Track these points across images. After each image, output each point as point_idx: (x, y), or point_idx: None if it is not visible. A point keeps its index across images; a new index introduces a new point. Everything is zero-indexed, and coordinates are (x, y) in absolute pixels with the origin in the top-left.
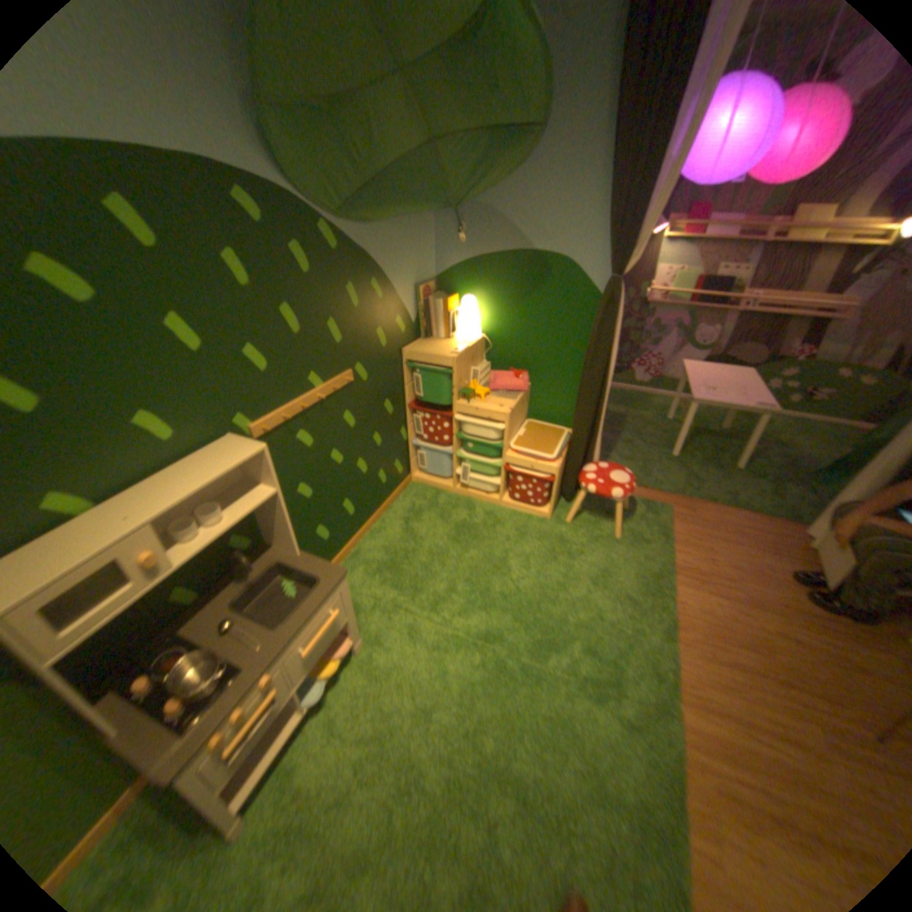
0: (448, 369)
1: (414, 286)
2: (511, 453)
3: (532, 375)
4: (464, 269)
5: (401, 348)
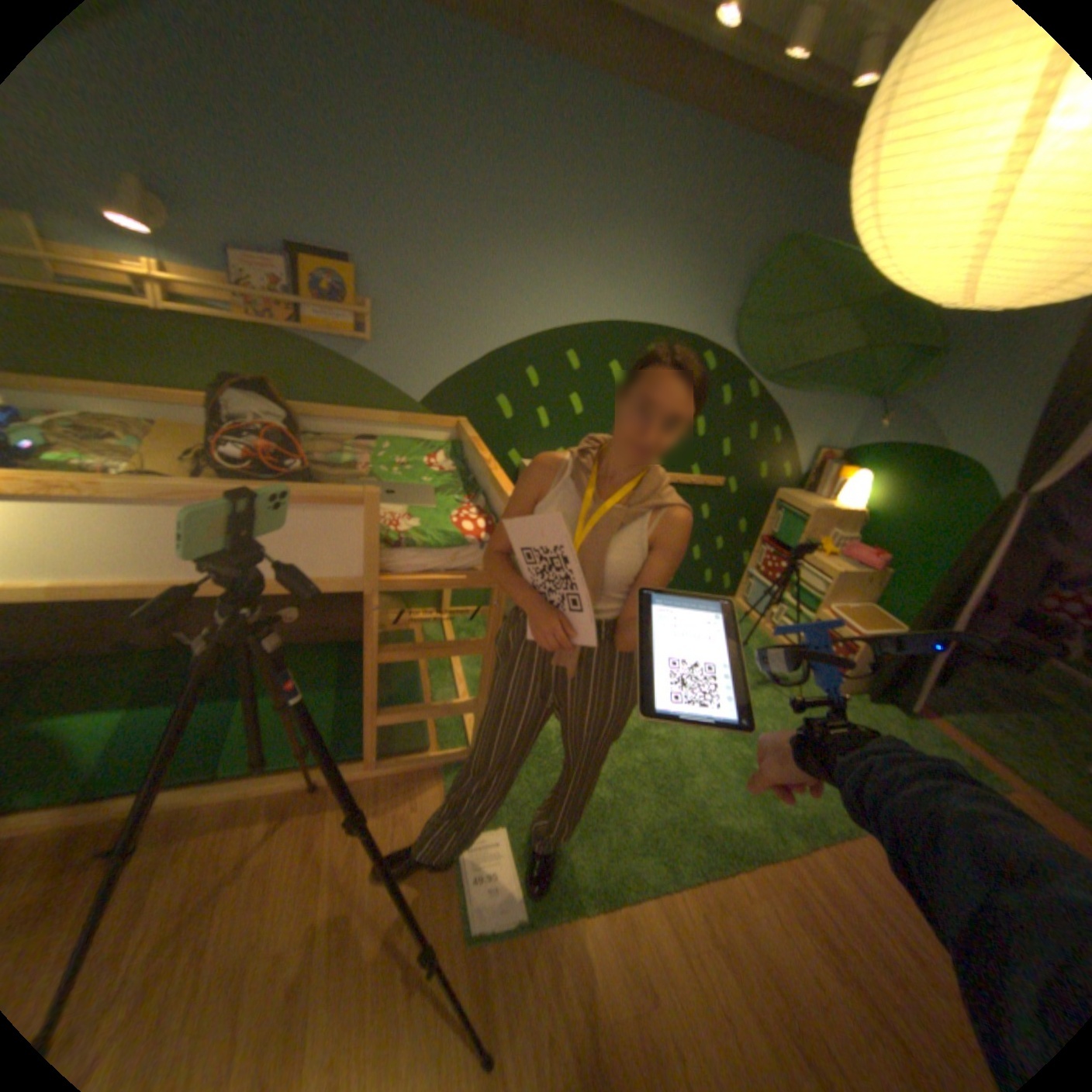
0: (807, 520)
1: (816, 449)
2: (827, 614)
3: (900, 566)
4: (875, 452)
5: (777, 490)
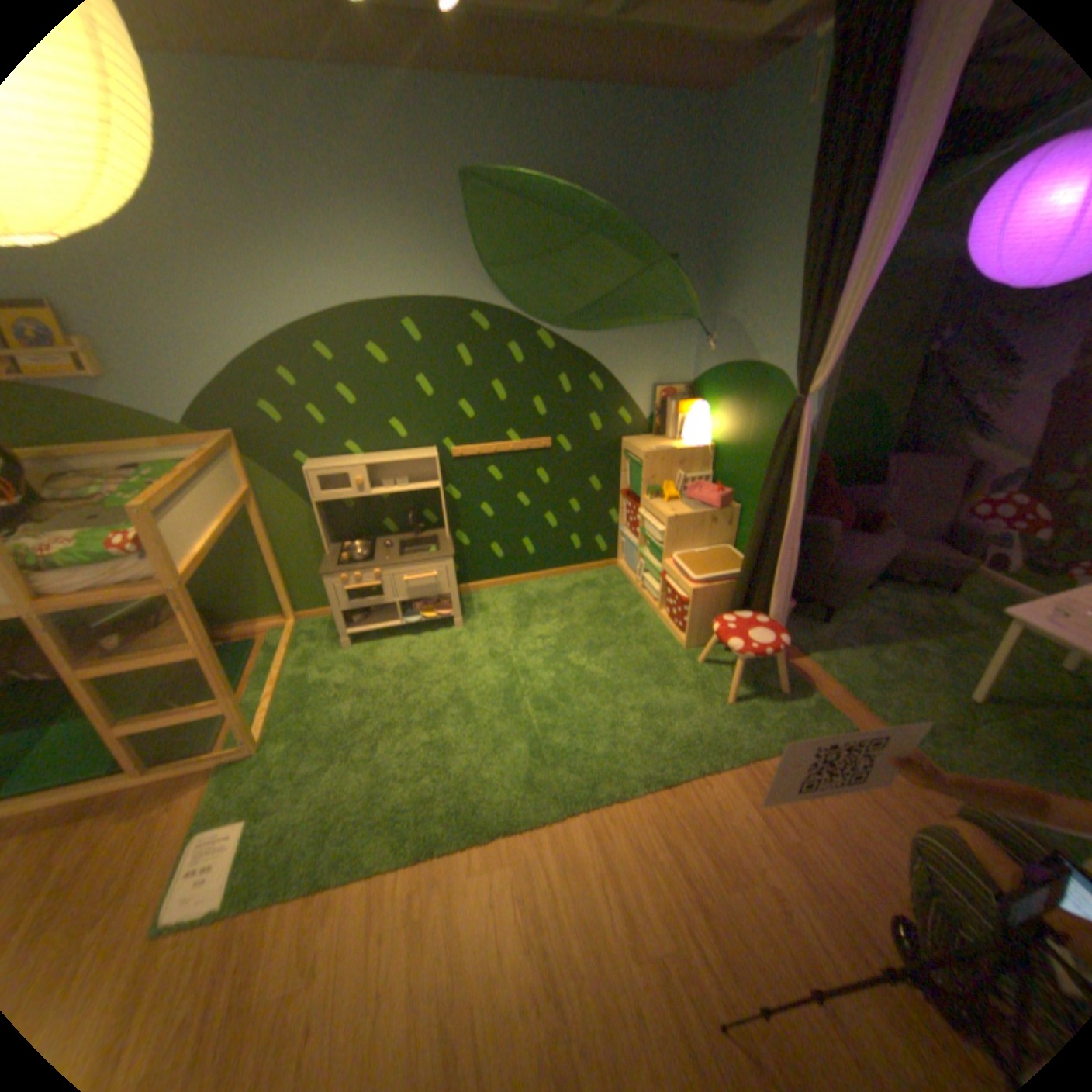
0: (646, 464)
1: (651, 386)
2: (669, 562)
3: (745, 497)
4: (710, 377)
5: (621, 438)
